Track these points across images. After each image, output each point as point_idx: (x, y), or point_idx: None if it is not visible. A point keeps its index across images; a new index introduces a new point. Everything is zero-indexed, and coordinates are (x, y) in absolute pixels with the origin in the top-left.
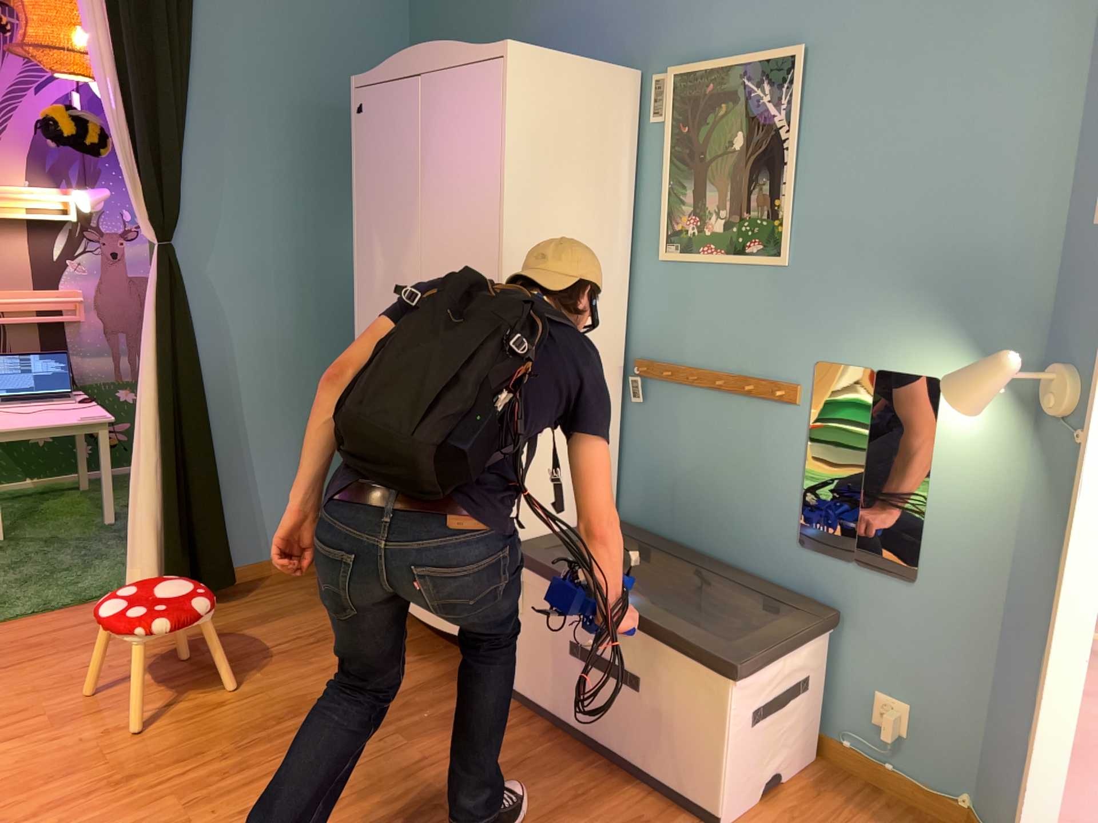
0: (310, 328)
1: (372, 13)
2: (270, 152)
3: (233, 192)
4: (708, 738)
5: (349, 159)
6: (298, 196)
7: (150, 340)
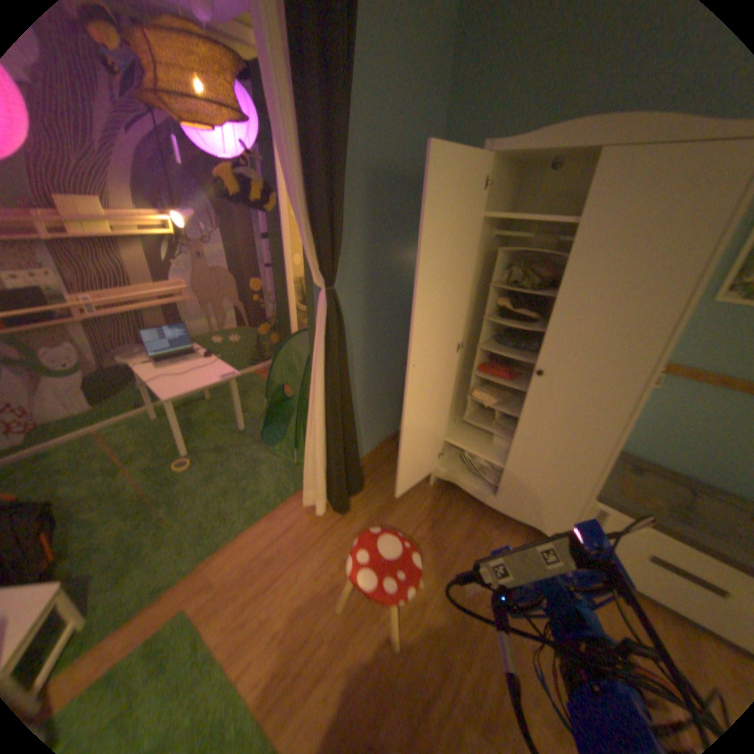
0: (387, 323)
1: (434, 72)
2: (375, 199)
3: (356, 235)
4: None
5: (412, 201)
6: (388, 233)
7: (321, 361)
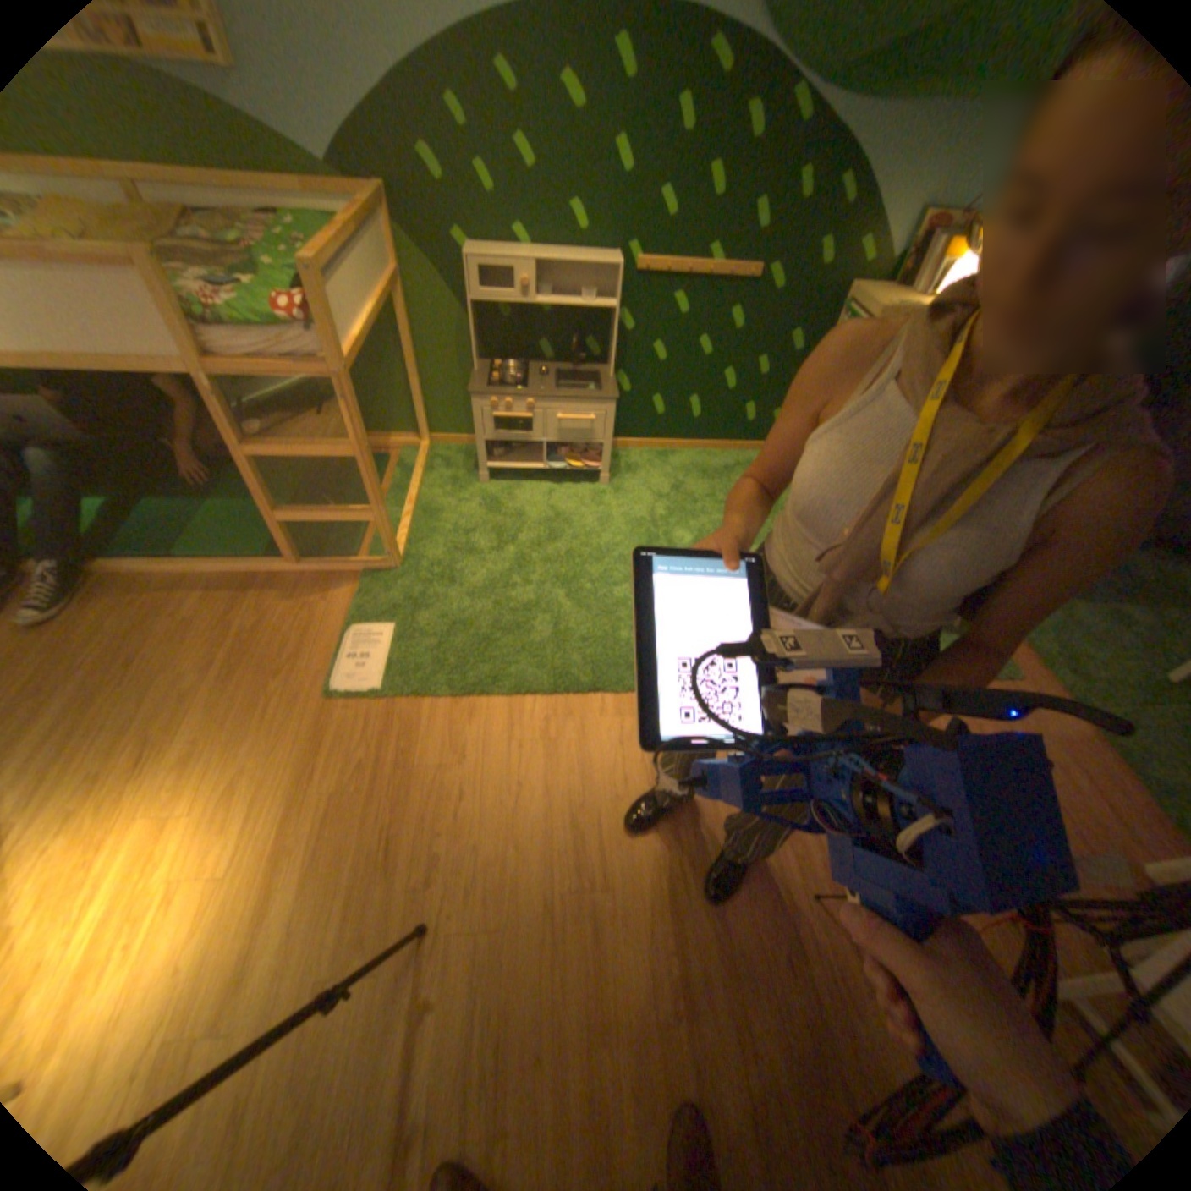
0: None
1: None
2: None
3: None
4: None
5: None
6: None
7: None
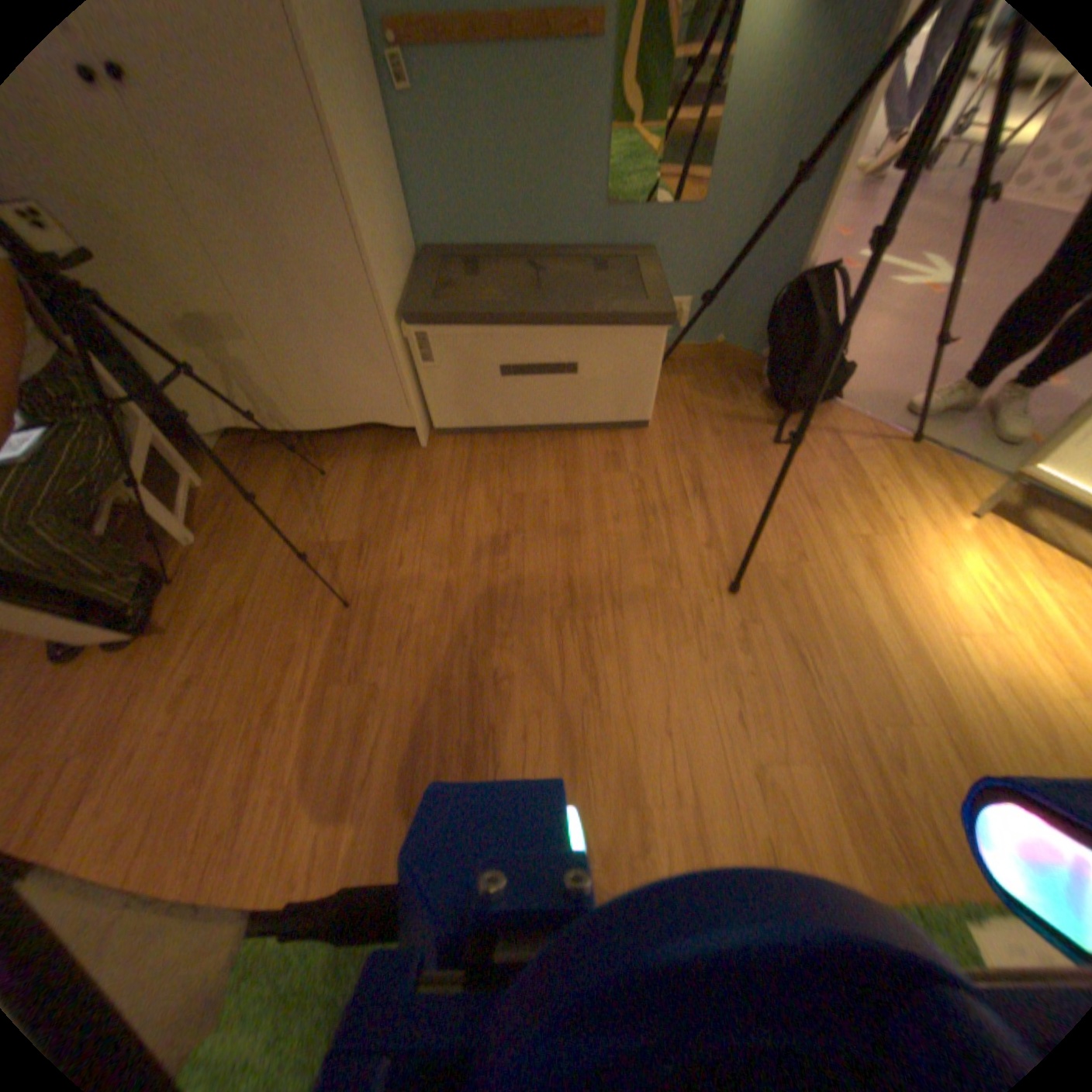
0: None
1: None
2: None
3: None
4: (634, 383)
5: None
6: None
7: None
